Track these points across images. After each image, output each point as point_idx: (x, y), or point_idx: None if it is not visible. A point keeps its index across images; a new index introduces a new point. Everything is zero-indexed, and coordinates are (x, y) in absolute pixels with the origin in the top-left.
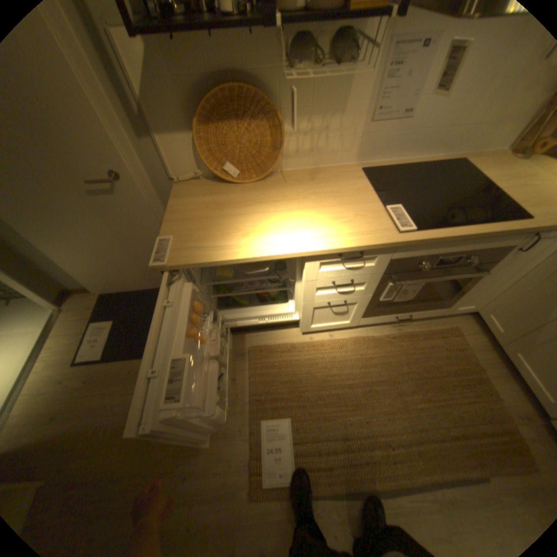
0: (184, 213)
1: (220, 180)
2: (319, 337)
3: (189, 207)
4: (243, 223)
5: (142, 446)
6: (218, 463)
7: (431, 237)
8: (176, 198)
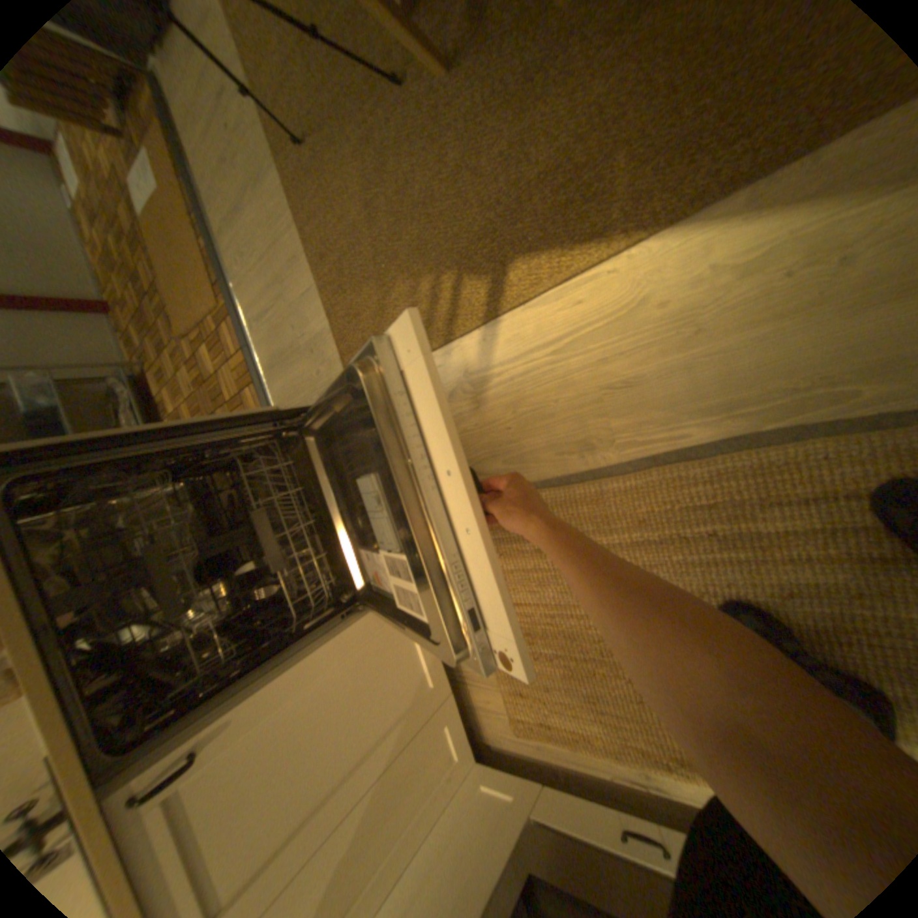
0: None
1: None
2: None
3: None
4: None
5: None
6: None
7: None
8: None
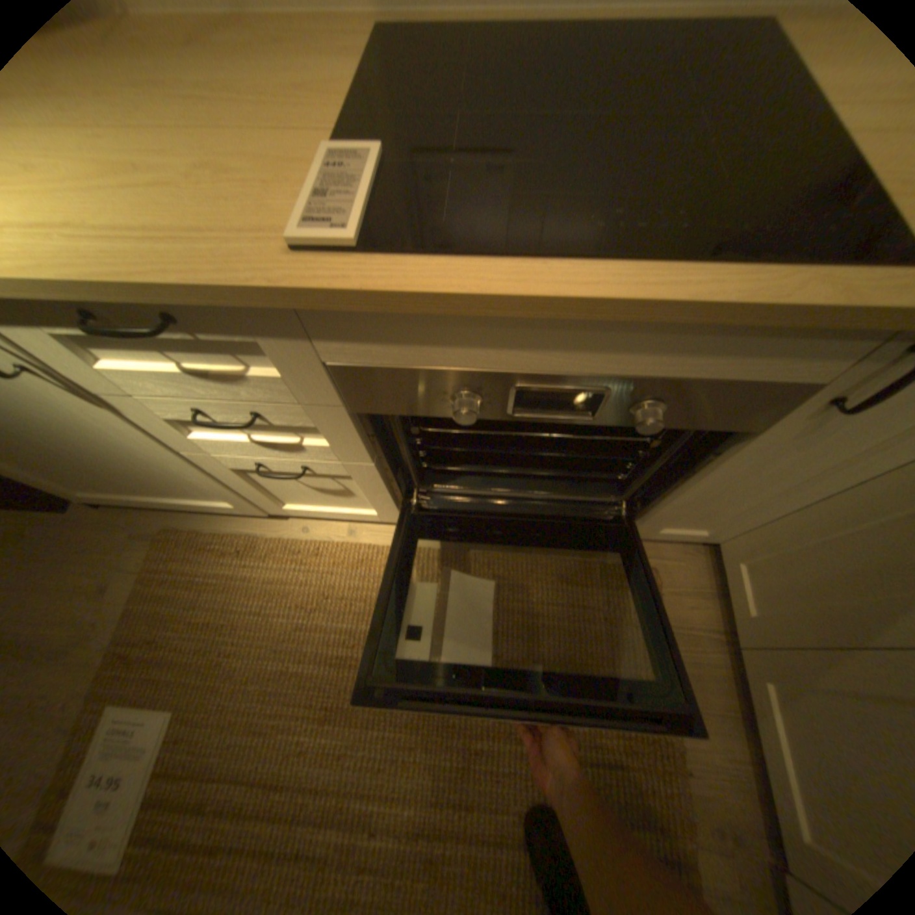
0: None
1: None
2: (324, 532)
3: None
4: None
5: None
6: None
7: (405, 287)
8: None
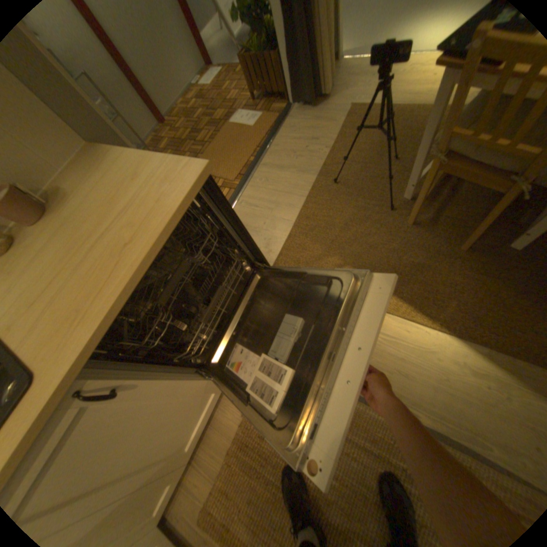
0: None
1: None
2: None
3: None
4: None
5: None
6: None
7: None
8: None
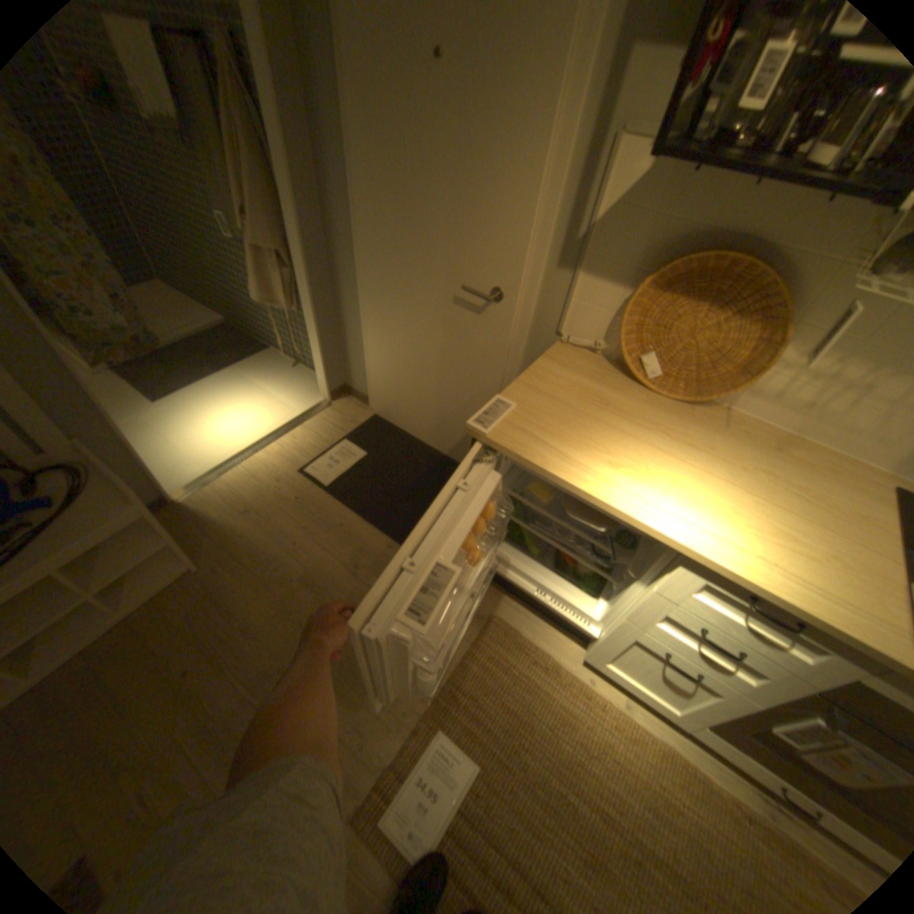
0: (548, 386)
1: (623, 370)
2: (608, 694)
3: (560, 382)
4: (621, 447)
5: (295, 623)
6: (352, 730)
7: None
8: (551, 361)
